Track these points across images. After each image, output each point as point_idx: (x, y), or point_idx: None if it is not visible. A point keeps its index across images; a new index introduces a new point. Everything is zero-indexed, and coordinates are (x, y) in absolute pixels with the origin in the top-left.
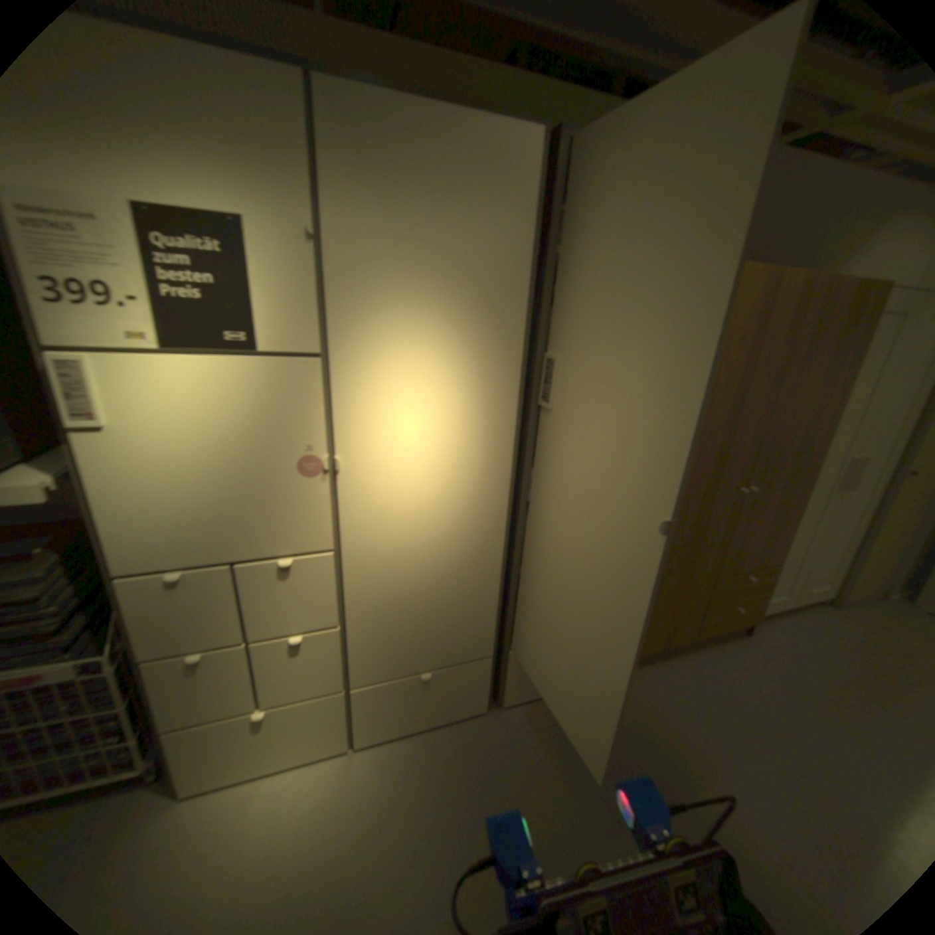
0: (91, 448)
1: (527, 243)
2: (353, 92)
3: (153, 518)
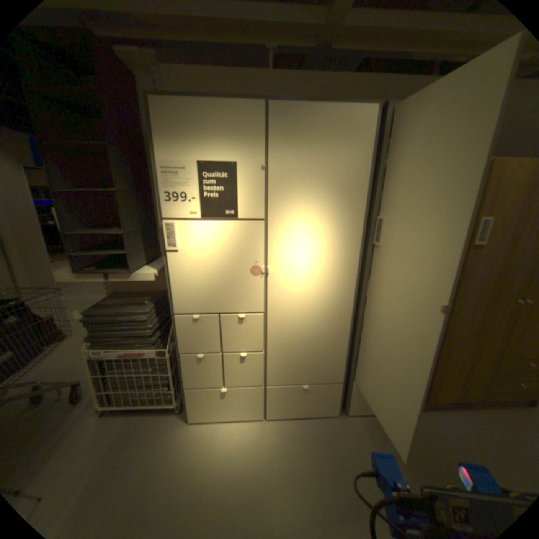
0: (175, 258)
1: (369, 161)
2: (287, 105)
3: (193, 289)
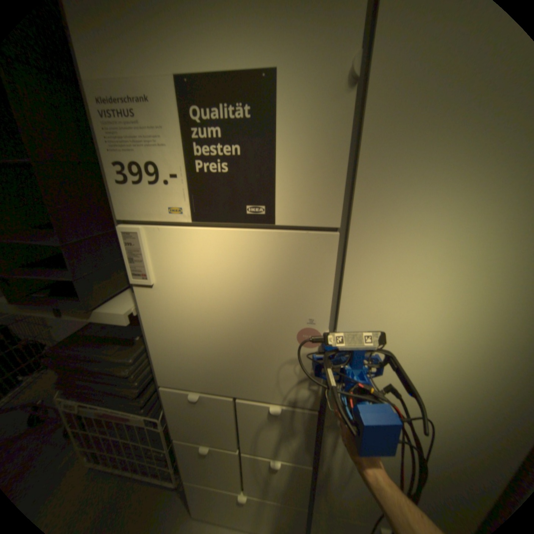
0: (148, 298)
1: None
2: None
3: (185, 354)
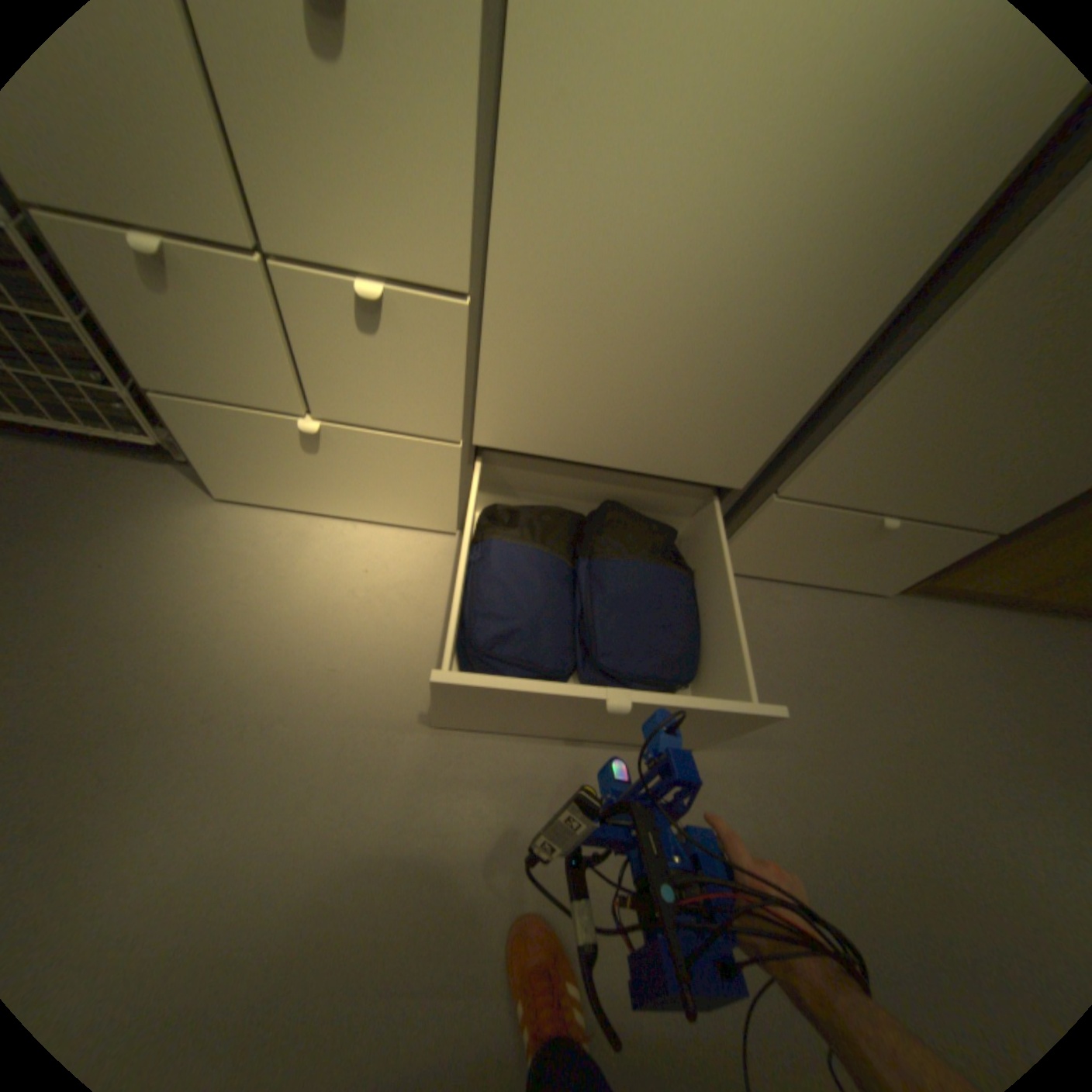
0: None
1: None
2: None
3: None
